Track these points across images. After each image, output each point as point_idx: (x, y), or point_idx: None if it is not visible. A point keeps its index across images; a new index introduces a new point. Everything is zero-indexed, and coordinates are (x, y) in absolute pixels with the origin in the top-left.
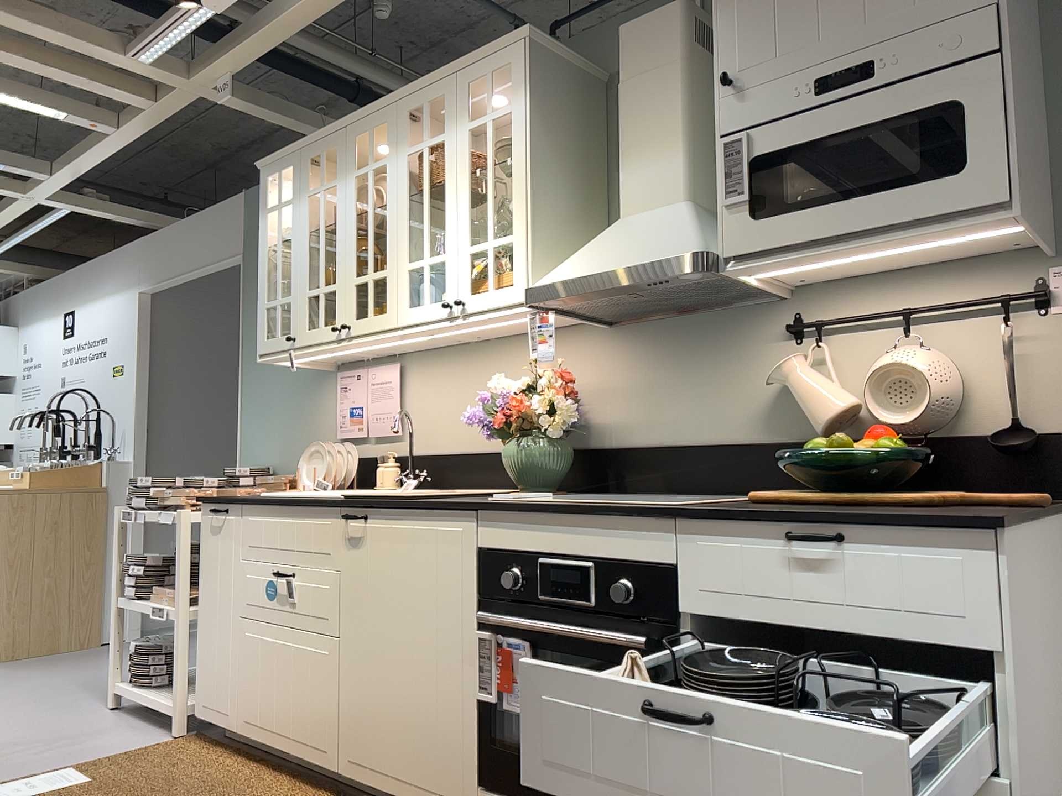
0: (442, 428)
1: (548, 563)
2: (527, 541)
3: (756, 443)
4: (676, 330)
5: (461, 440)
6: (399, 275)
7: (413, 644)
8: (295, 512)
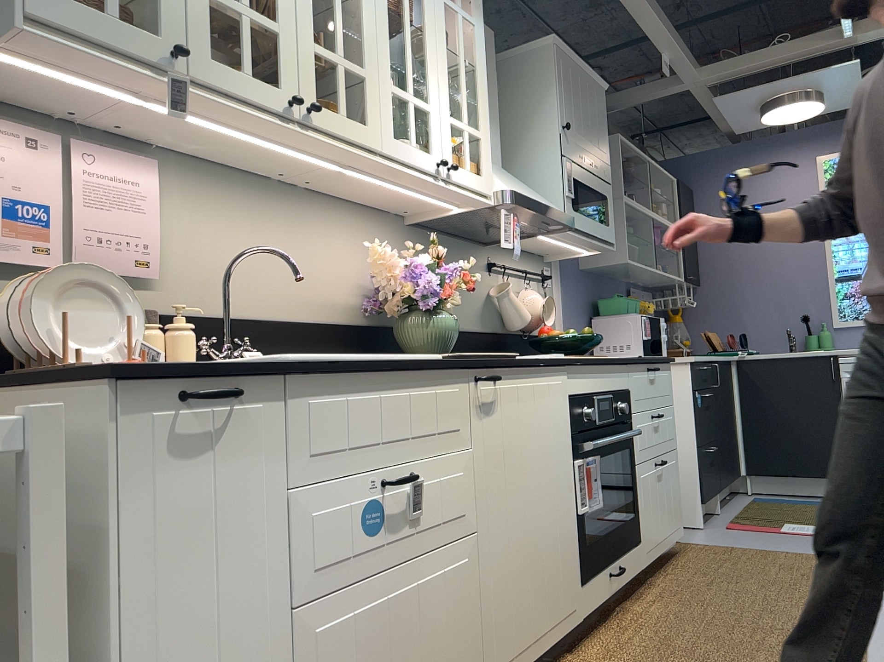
0: (233, 281)
1: (599, 398)
2: (590, 385)
3: (482, 332)
4: (444, 245)
5: (264, 302)
6: (383, 91)
7: (541, 495)
8: (407, 381)
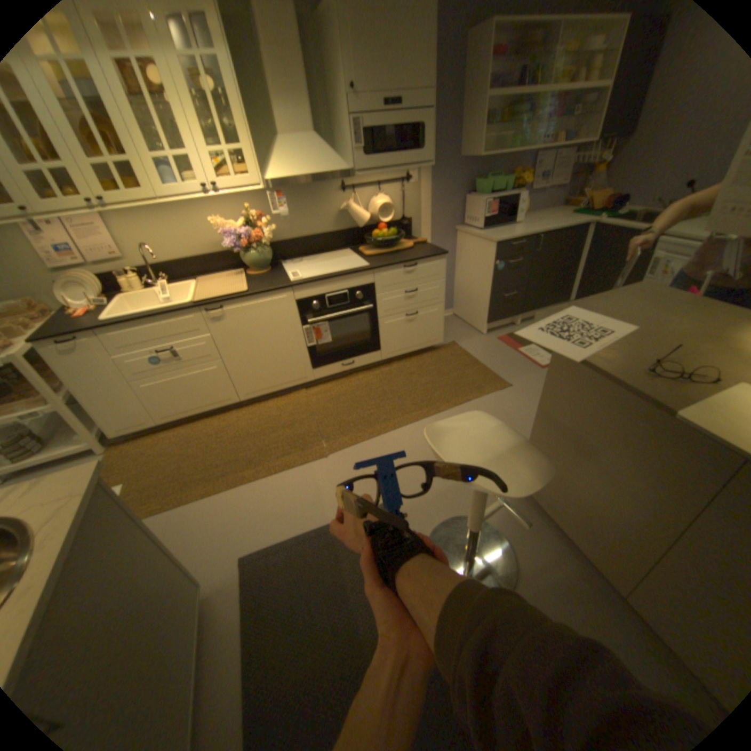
0: (158, 247)
1: (330, 296)
2: (319, 291)
3: (334, 232)
4: (295, 188)
5: (177, 252)
6: (145, 162)
7: (271, 343)
8: (159, 320)
